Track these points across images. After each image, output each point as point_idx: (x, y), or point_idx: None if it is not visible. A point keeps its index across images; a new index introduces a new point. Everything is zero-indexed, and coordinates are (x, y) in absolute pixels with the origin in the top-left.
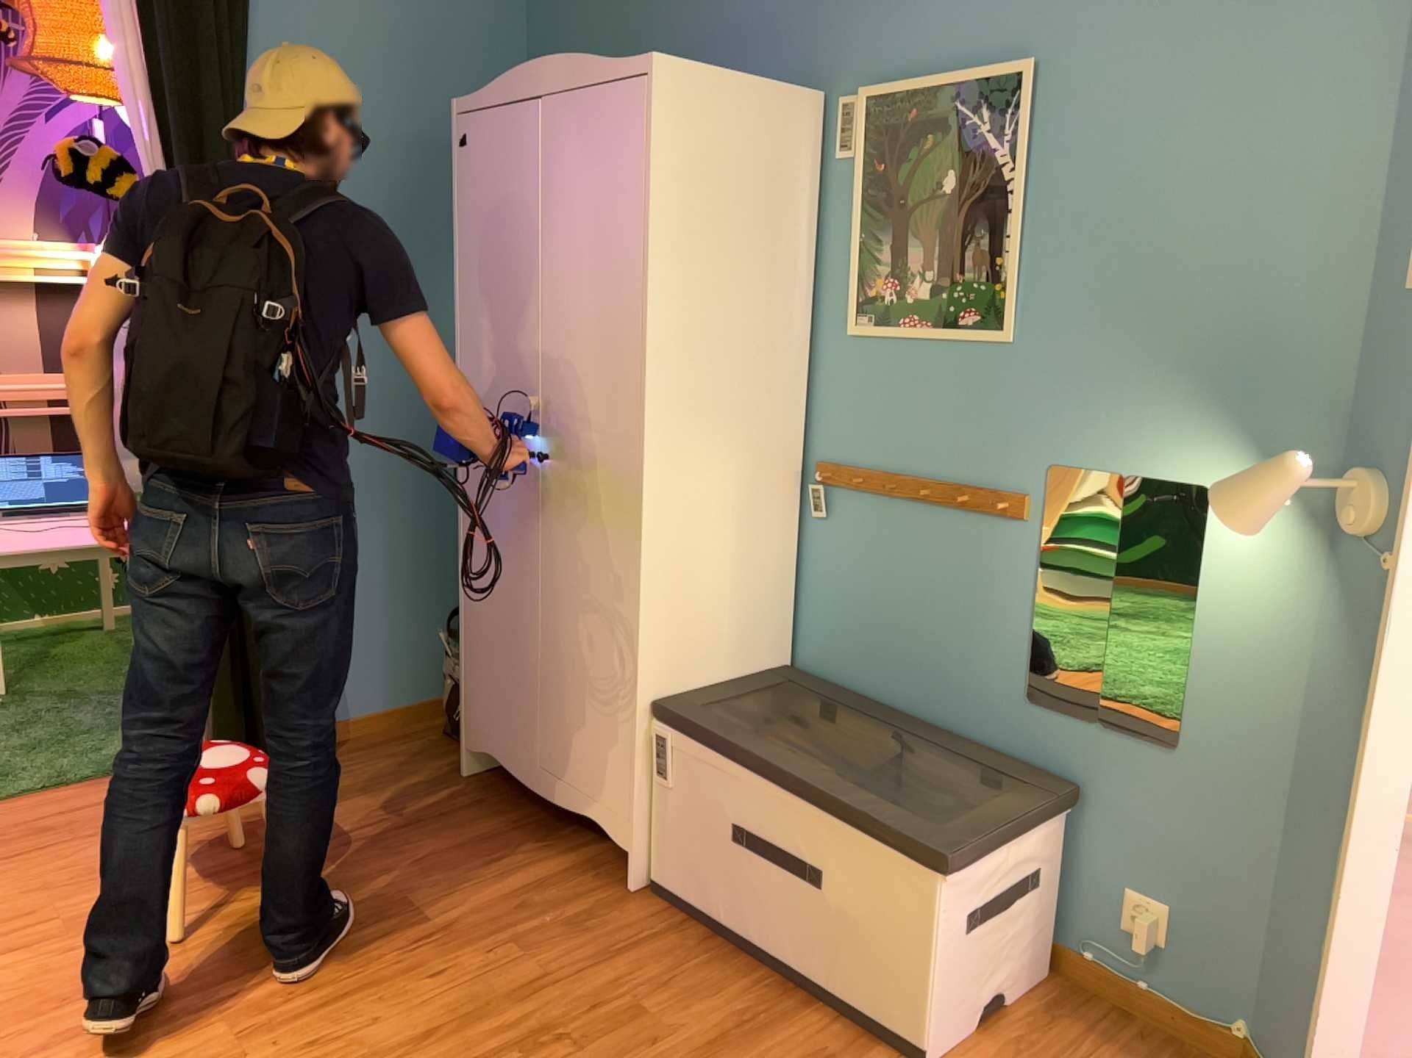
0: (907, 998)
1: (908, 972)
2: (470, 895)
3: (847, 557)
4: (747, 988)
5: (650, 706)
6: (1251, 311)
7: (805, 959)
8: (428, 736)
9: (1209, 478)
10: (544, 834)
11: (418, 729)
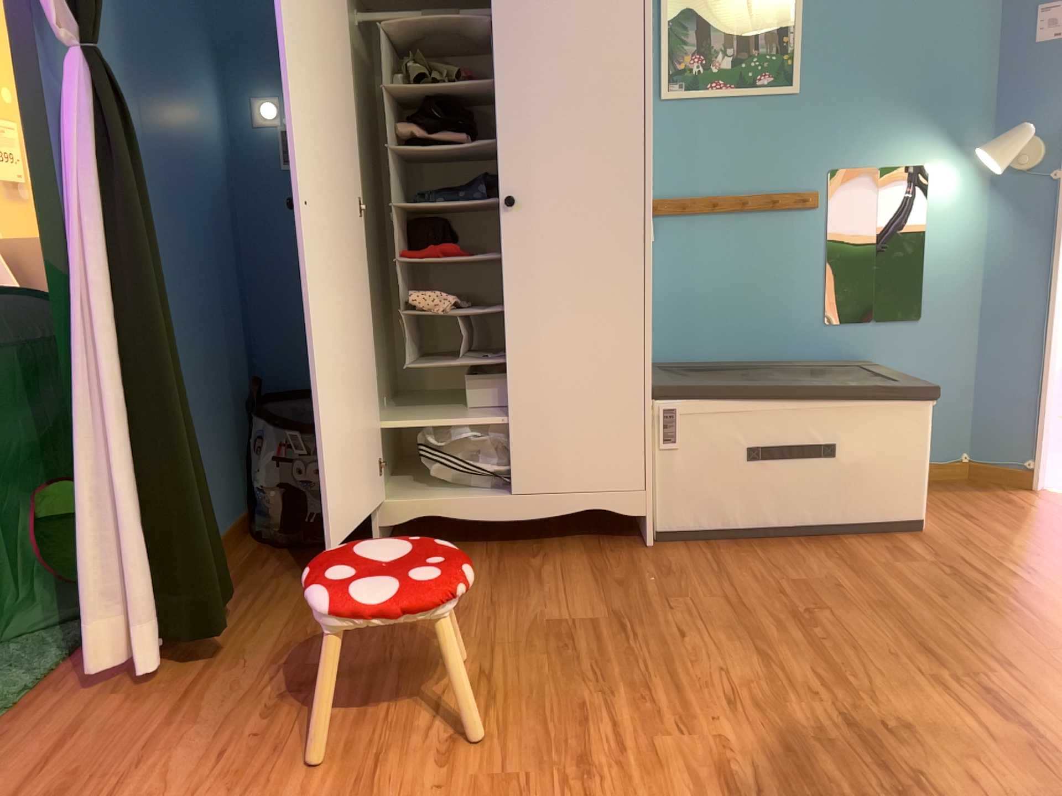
0: (903, 495)
1: (904, 479)
2: (573, 598)
3: (672, 267)
4: (799, 549)
5: (652, 389)
6: (944, 63)
7: (815, 515)
8: (273, 552)
9: (927, 160)
10: (523, 553)
11: (250, 552)
